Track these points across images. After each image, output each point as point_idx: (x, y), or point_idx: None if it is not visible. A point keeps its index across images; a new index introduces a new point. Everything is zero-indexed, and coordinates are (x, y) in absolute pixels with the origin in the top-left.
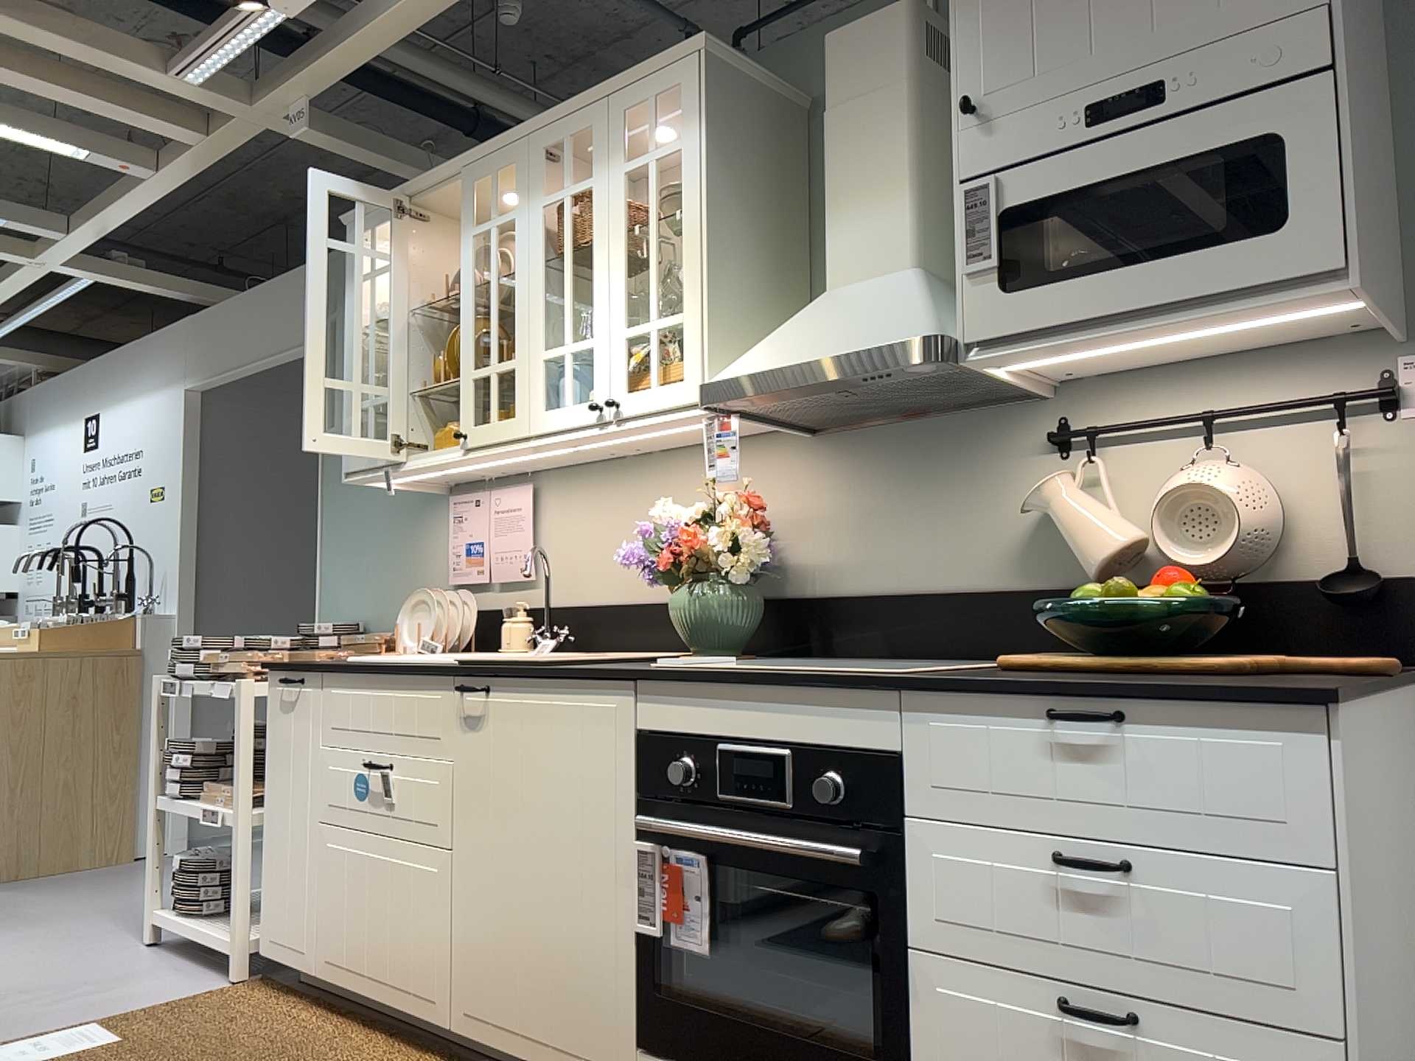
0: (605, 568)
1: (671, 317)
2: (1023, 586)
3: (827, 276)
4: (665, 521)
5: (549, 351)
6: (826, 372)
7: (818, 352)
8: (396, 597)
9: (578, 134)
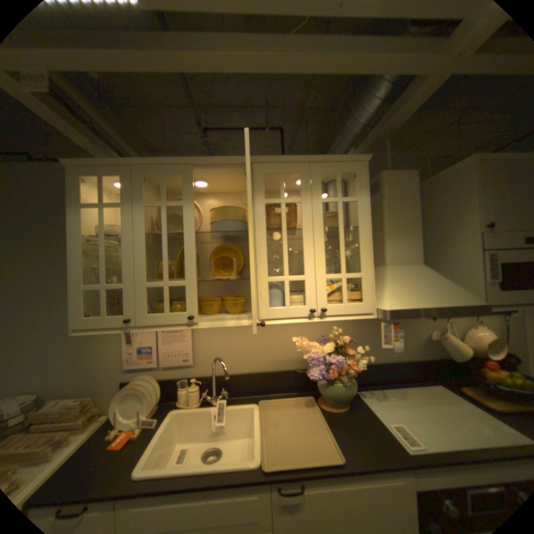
0: (240, 358)
1: (356, 274)
2: (425, 360)
3: (389, 260)
4: (302, 346)
5: (274, 278)
6: (452, 314)
7: (440, 303)
8: (68, 377)
9: (290, 172)
